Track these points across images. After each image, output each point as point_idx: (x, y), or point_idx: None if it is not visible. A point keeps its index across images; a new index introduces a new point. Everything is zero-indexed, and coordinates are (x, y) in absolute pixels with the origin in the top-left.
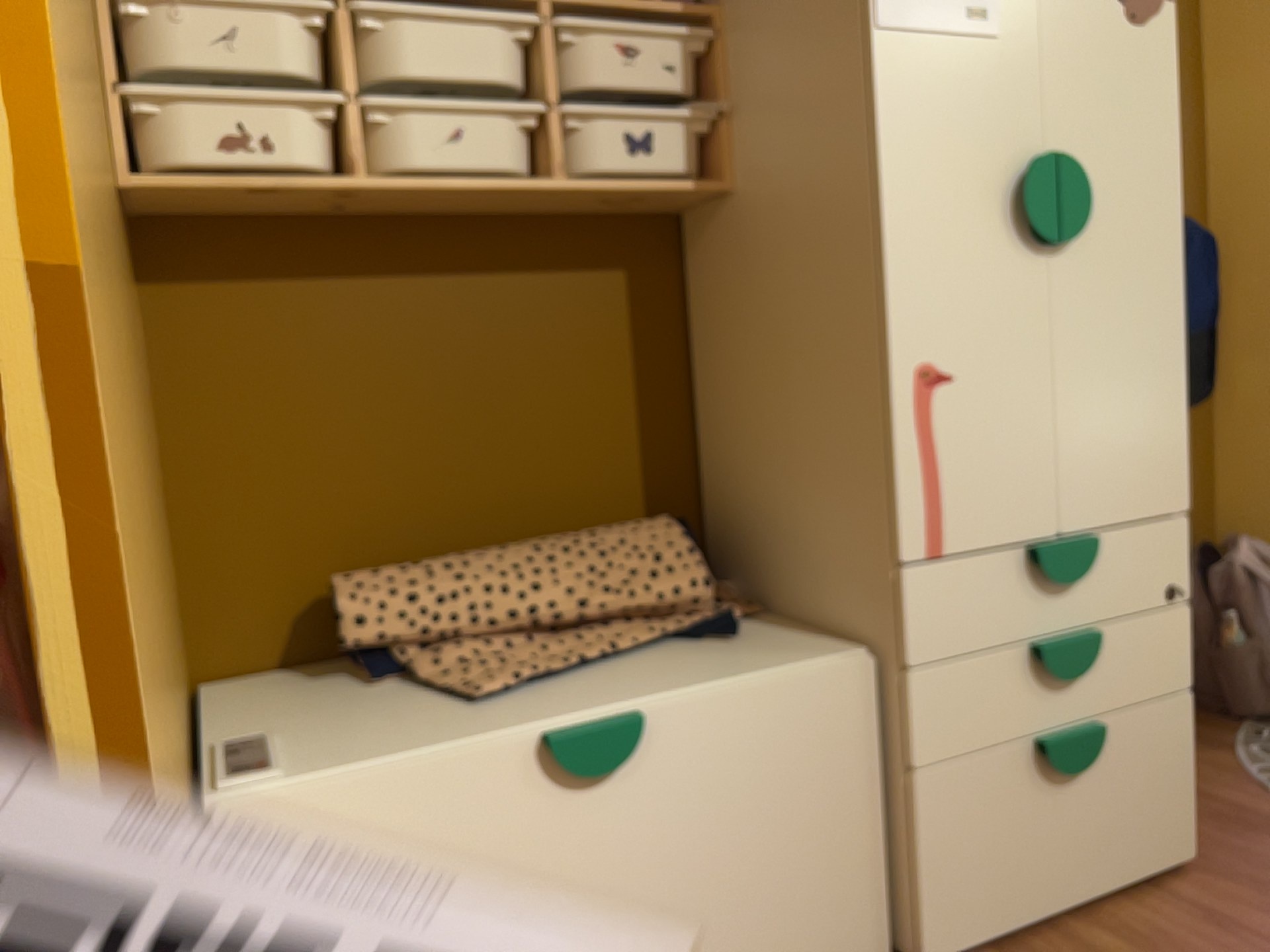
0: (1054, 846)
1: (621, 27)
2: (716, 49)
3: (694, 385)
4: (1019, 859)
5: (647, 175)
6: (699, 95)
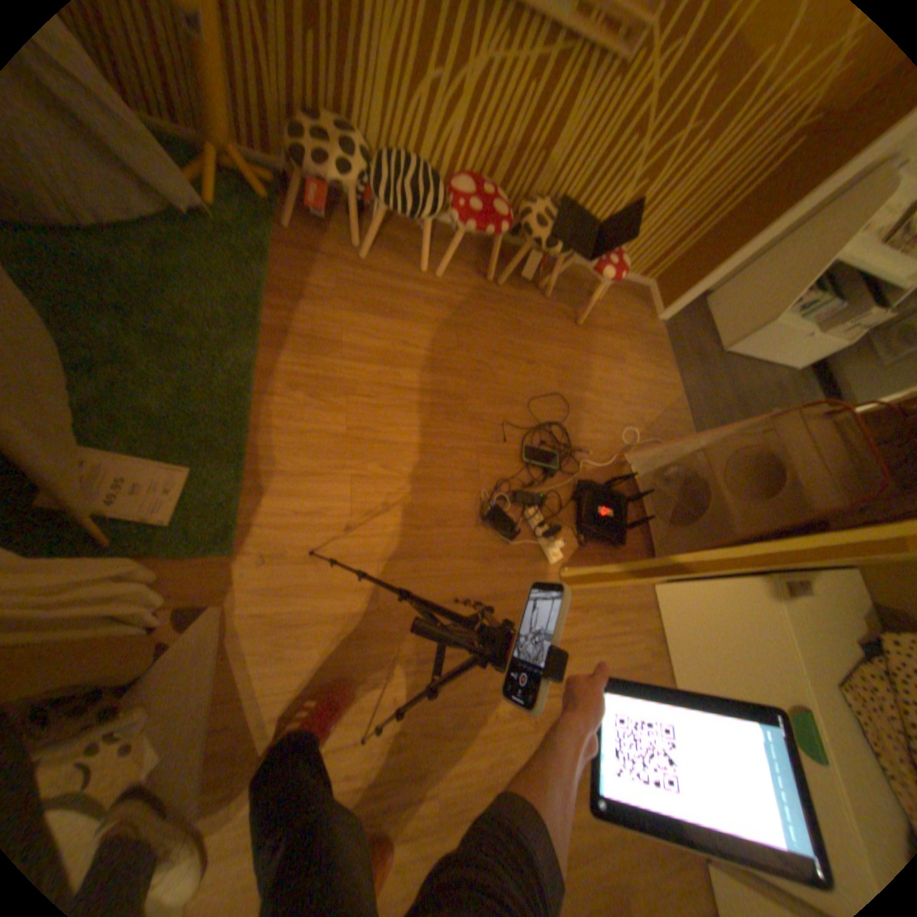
0: None
1: None
2: None
3: None
4: None
5: None
6: None
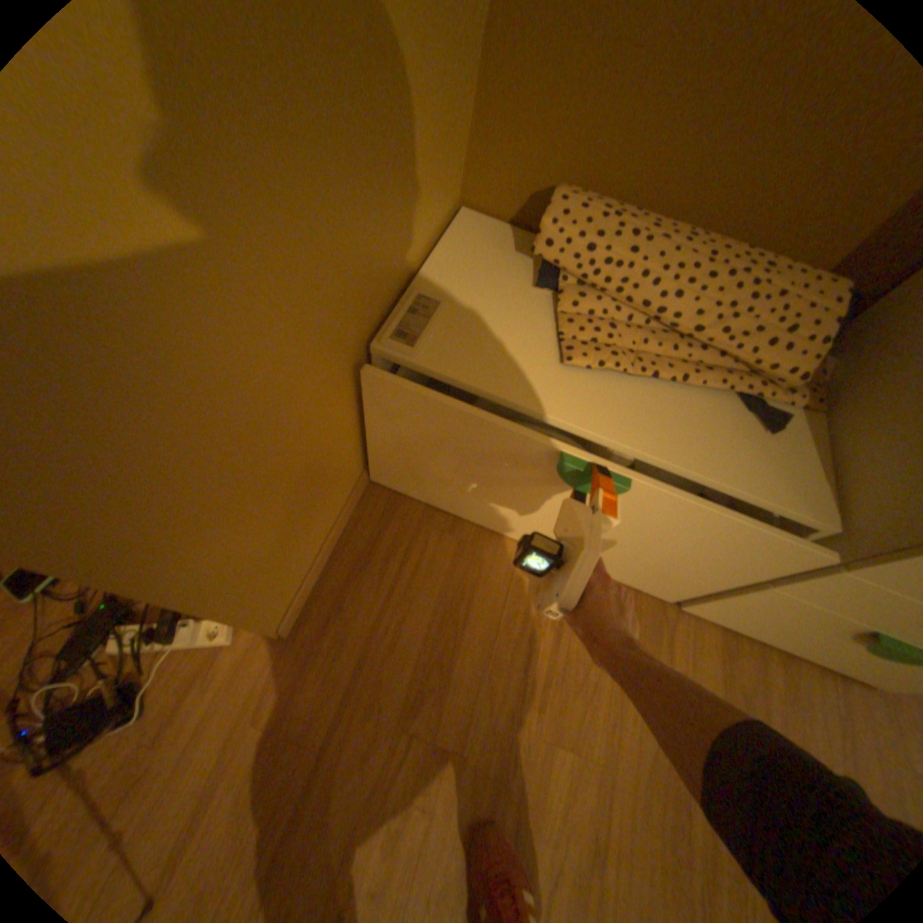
0: (809, 641)
1: None
2: None
3: None
4: (781, 630)
5: None
6: None
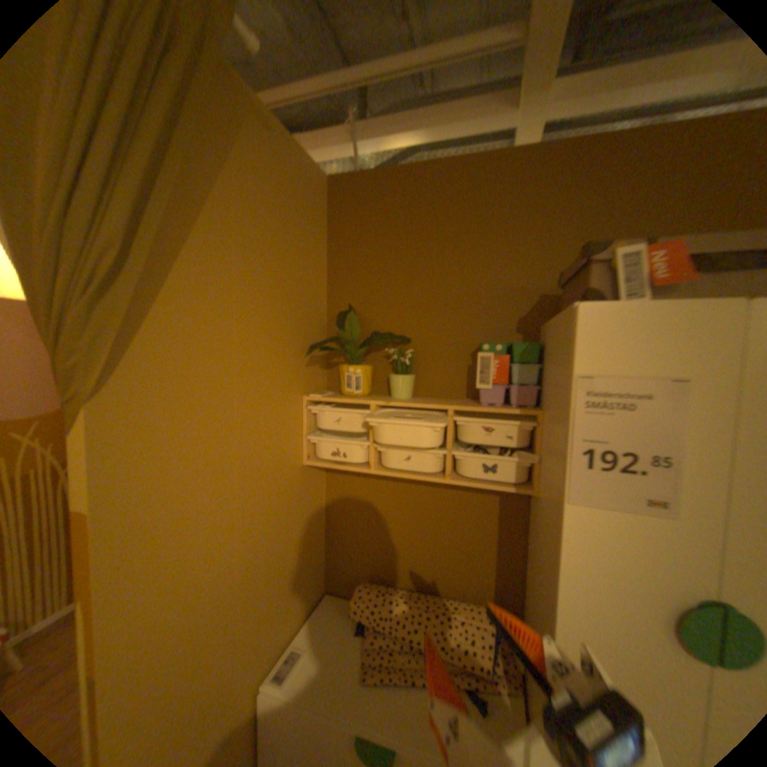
0: None
1: (483, 423)
2: (537, 431)
3: (527, 555)
4: None
5: (490, 483)
6: (532, 444)
